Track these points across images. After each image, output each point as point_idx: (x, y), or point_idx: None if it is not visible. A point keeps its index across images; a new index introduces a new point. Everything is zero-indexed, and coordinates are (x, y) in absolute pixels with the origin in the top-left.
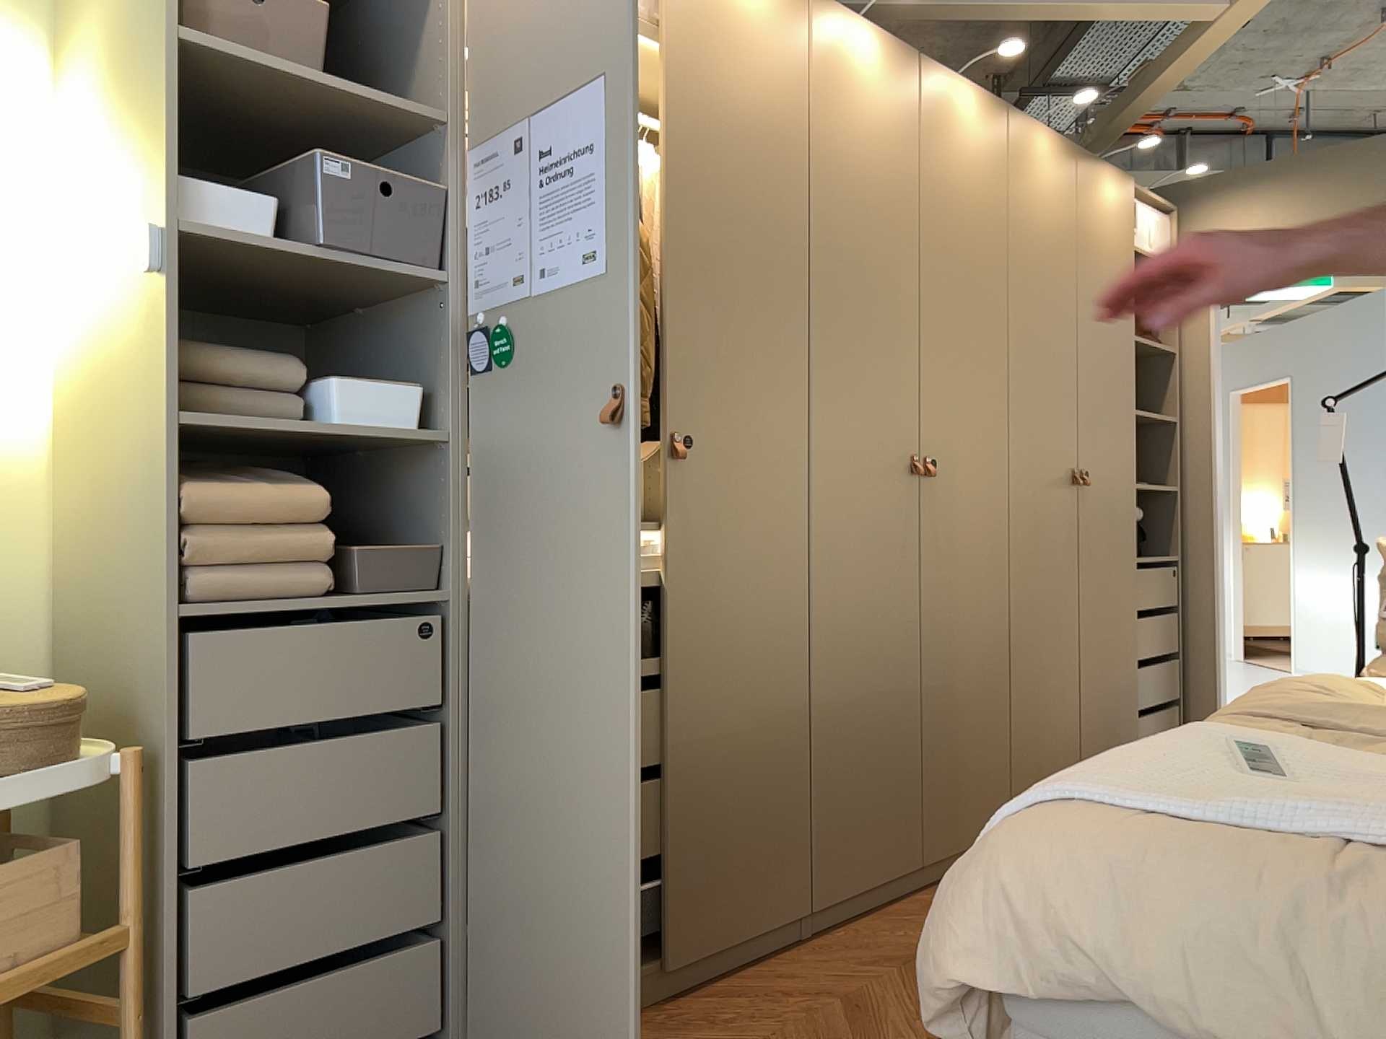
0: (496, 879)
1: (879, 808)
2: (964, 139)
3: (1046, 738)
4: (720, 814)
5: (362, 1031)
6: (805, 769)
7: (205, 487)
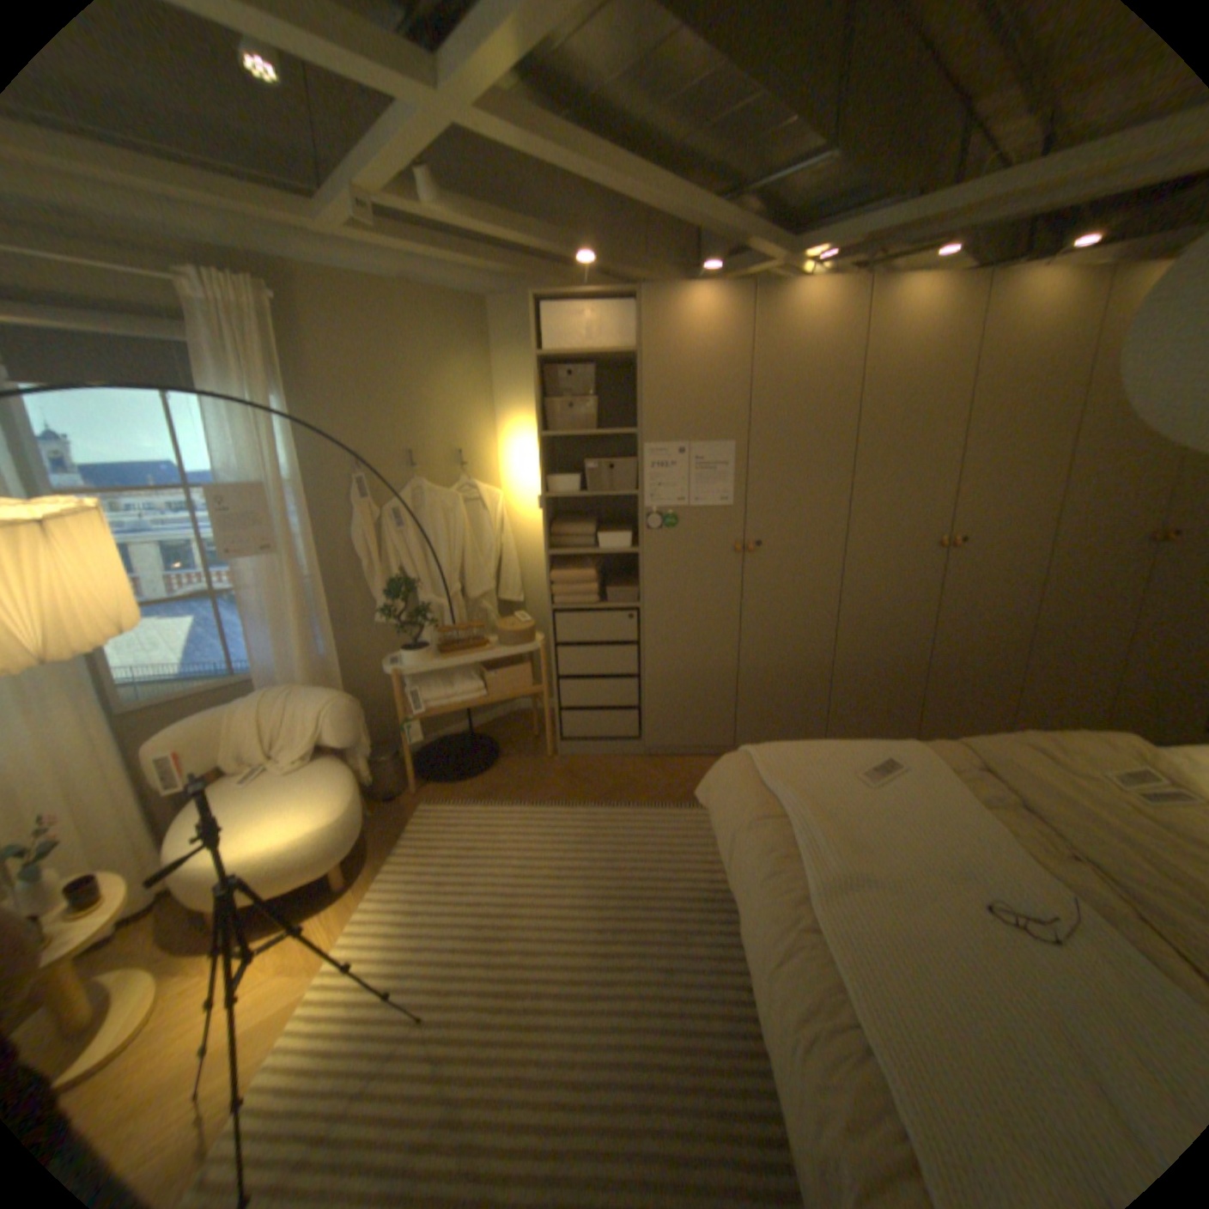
0: (656, 698)
1: (878, 711)
2: (1035, 317)
3: (1061, 700)
4: (767, 696)
5: (611, 729)
6: (824, 687)
7: (558, 572)
